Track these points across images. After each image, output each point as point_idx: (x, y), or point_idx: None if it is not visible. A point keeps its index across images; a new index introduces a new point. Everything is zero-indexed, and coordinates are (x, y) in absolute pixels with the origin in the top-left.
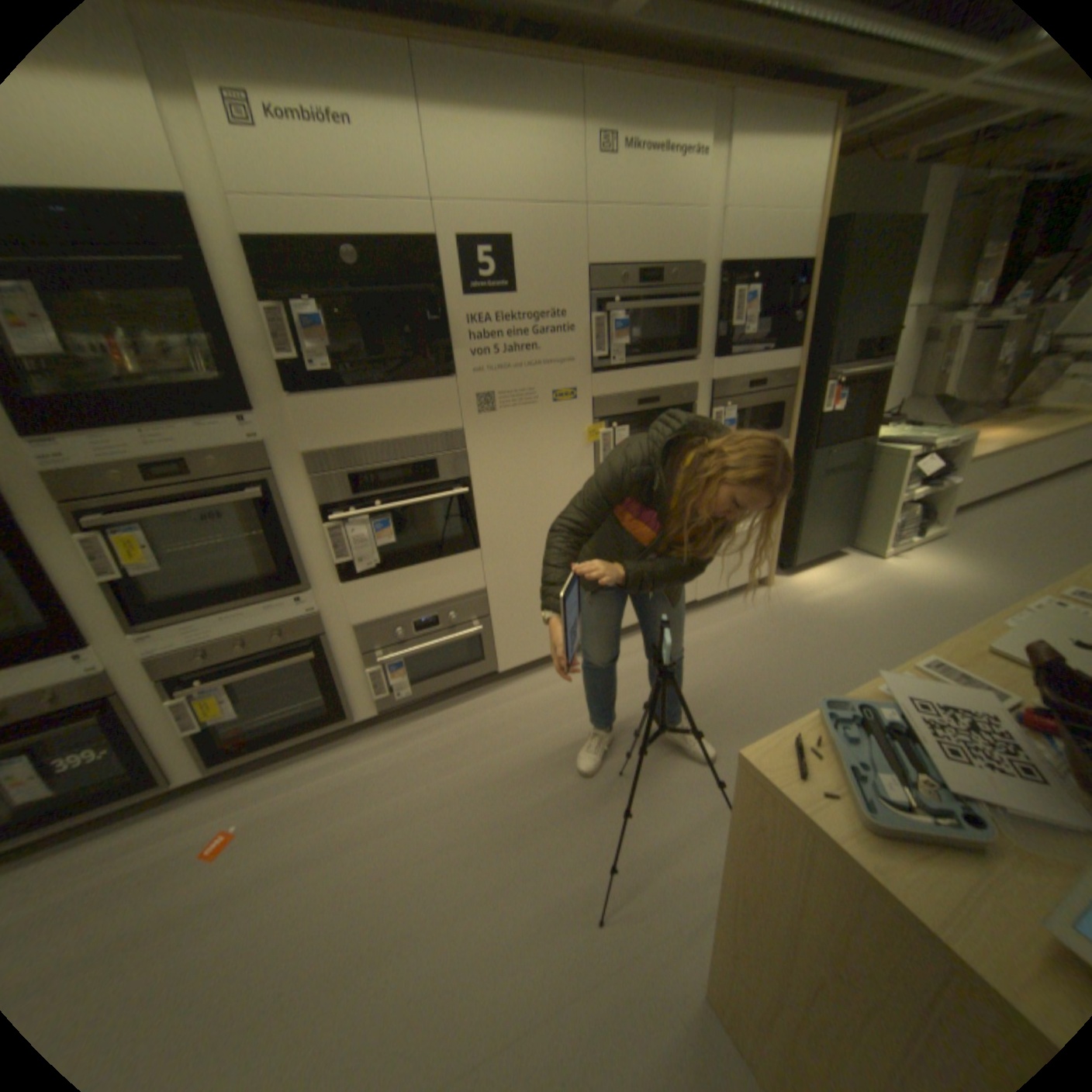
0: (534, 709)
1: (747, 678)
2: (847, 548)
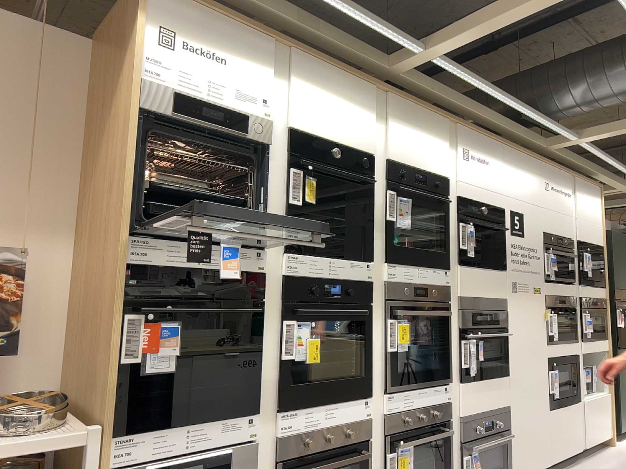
0: None
1: None
2: None
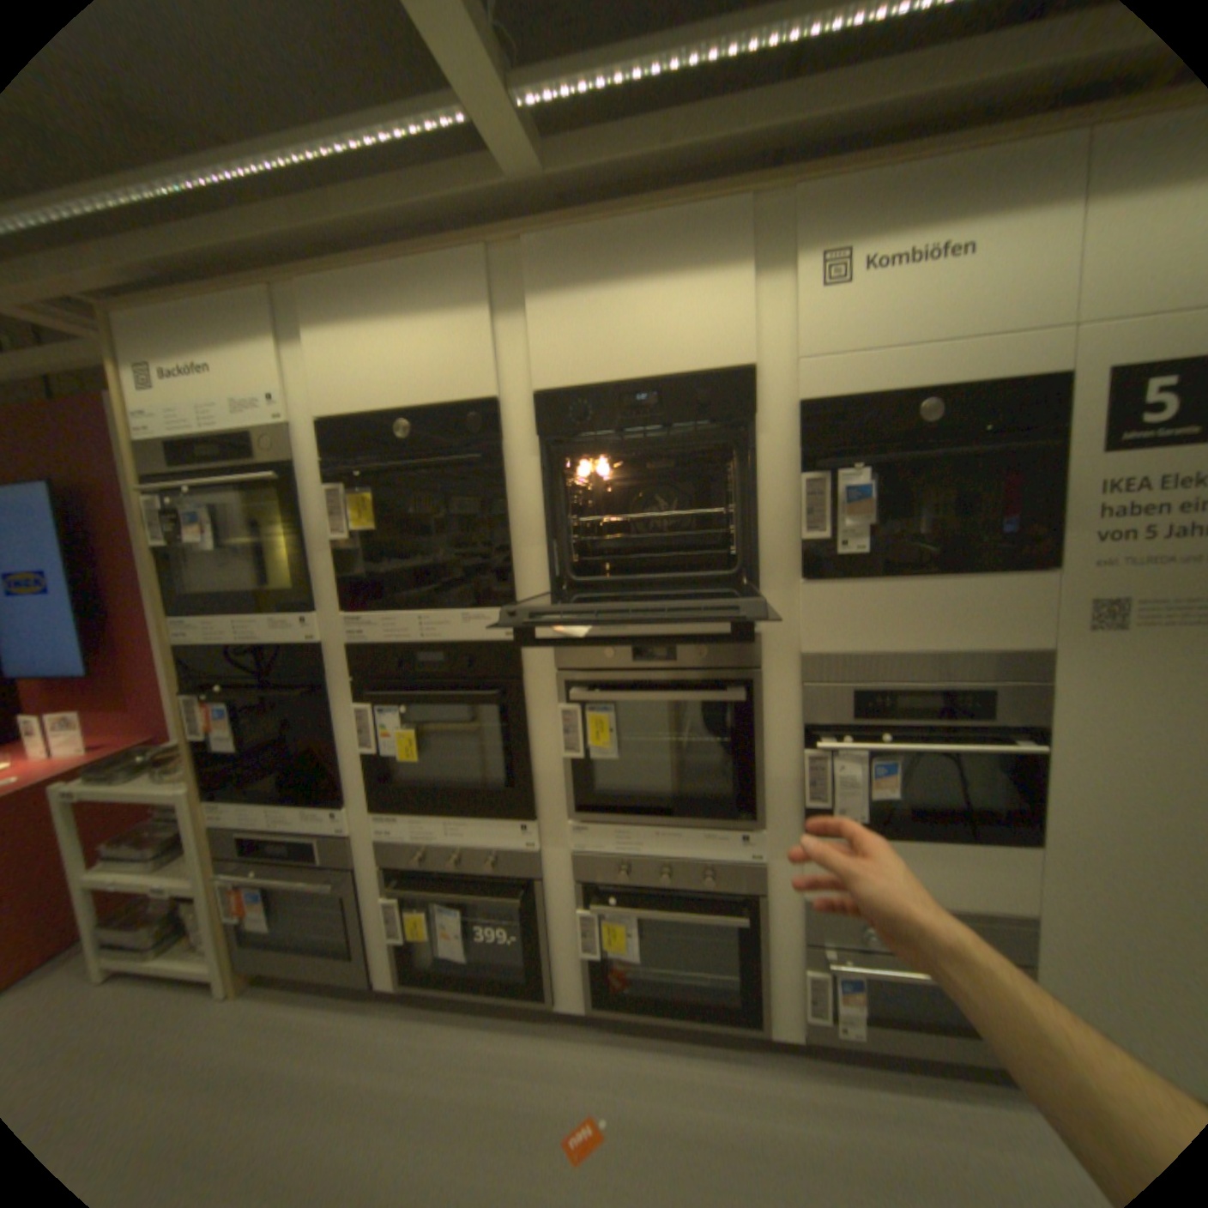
0: None
1: None
2: None
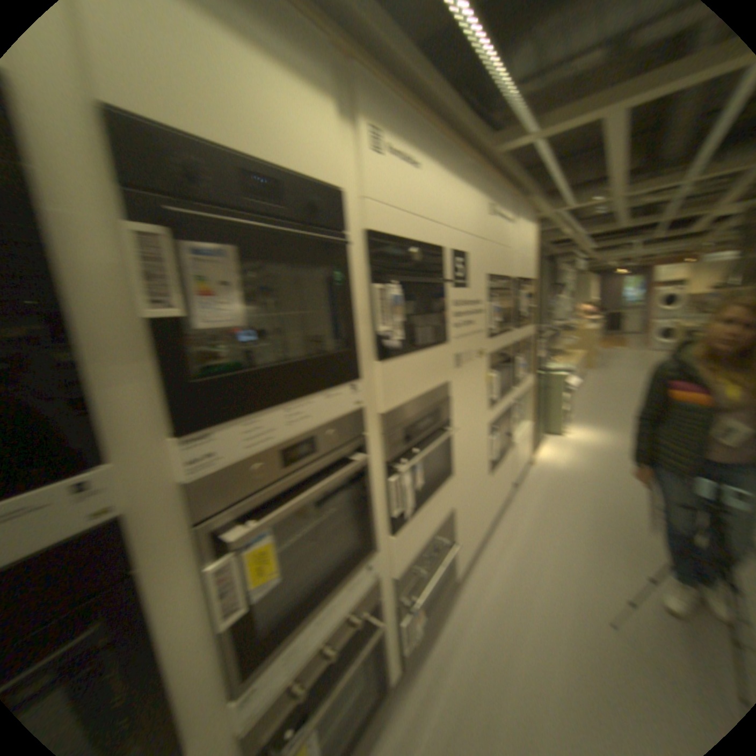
0: (500, 604)
1: (588, 526)
2: (547, 434)
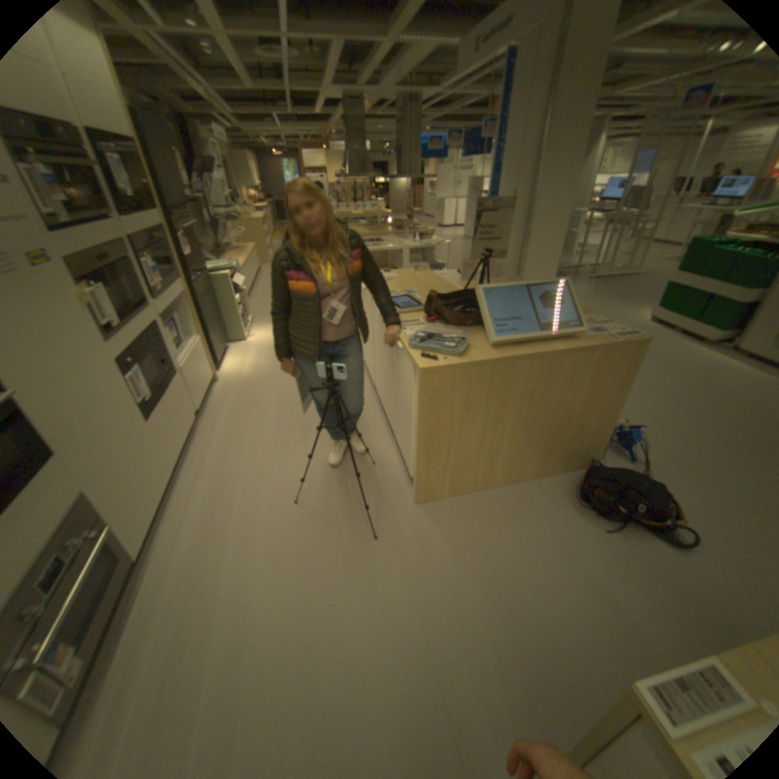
0: (192, 547)
1: (272, 422)
2: (227, 343)
